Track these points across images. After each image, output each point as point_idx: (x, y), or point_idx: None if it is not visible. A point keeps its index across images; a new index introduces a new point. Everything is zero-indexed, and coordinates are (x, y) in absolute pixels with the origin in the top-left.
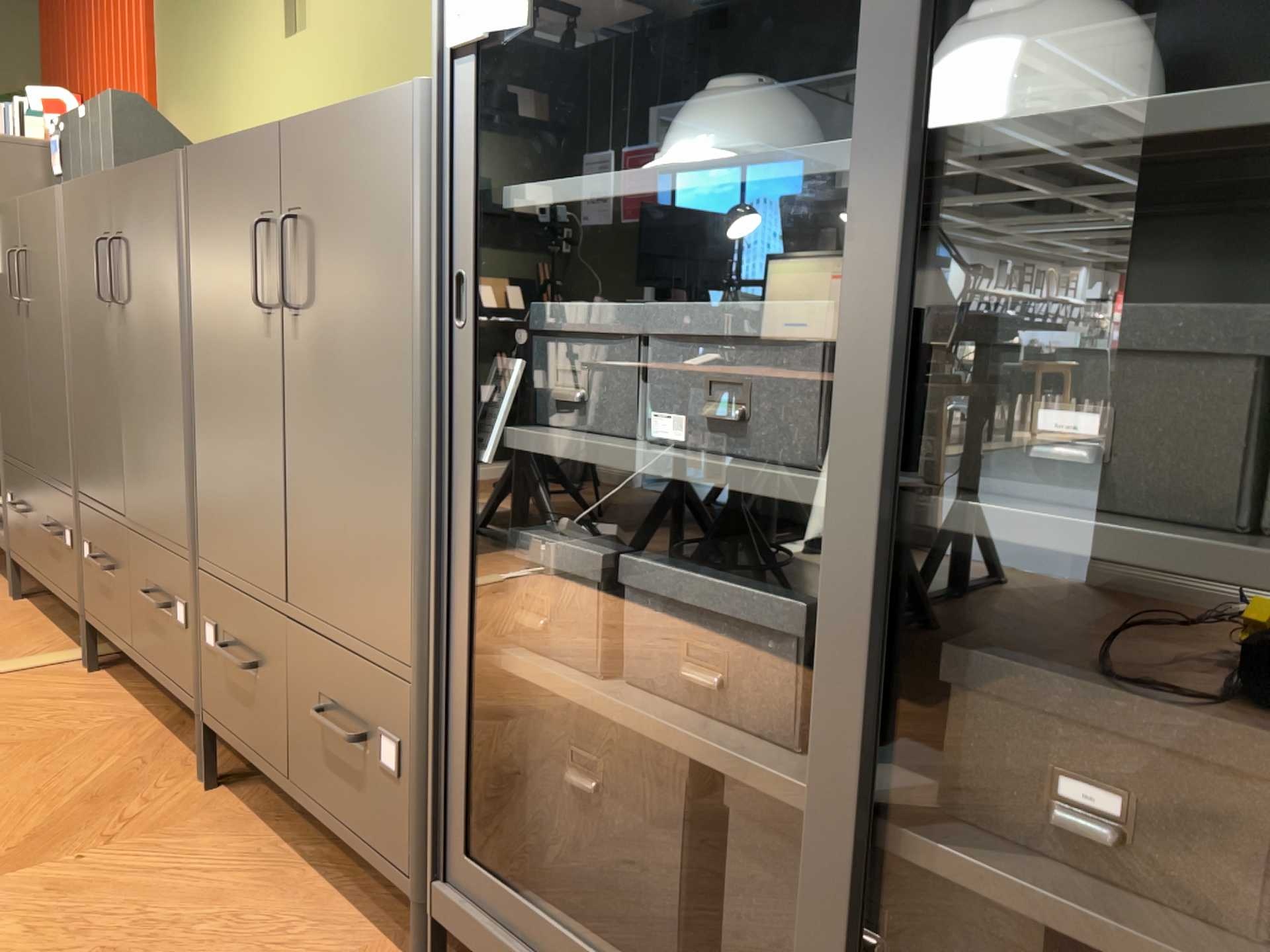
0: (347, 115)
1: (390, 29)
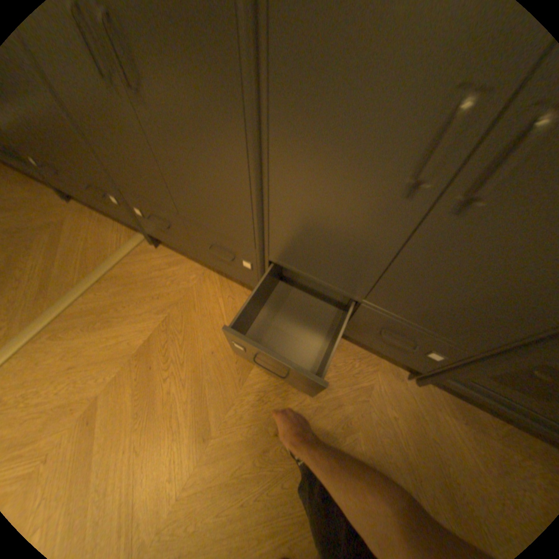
0: None
1: None
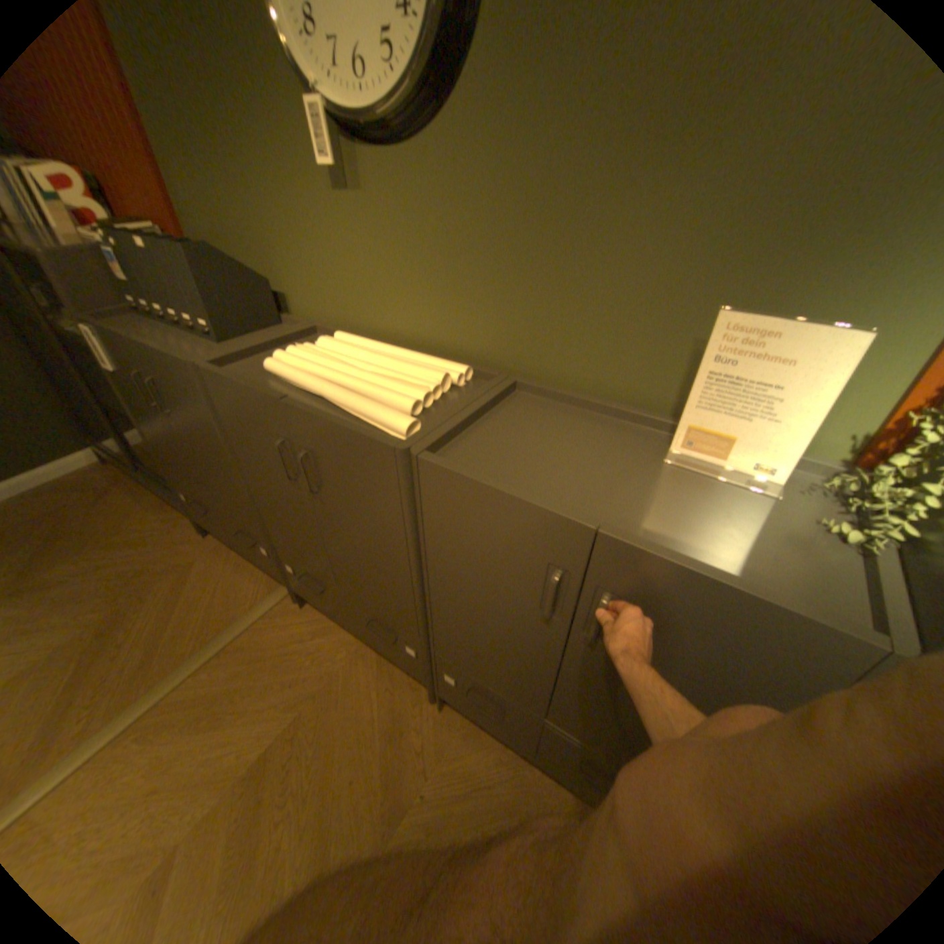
0: (740, 598)
1: (484, 228)
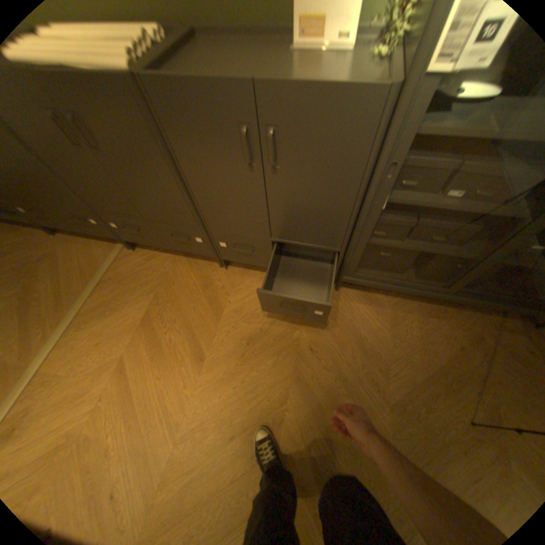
0: (324, 89)
1: None
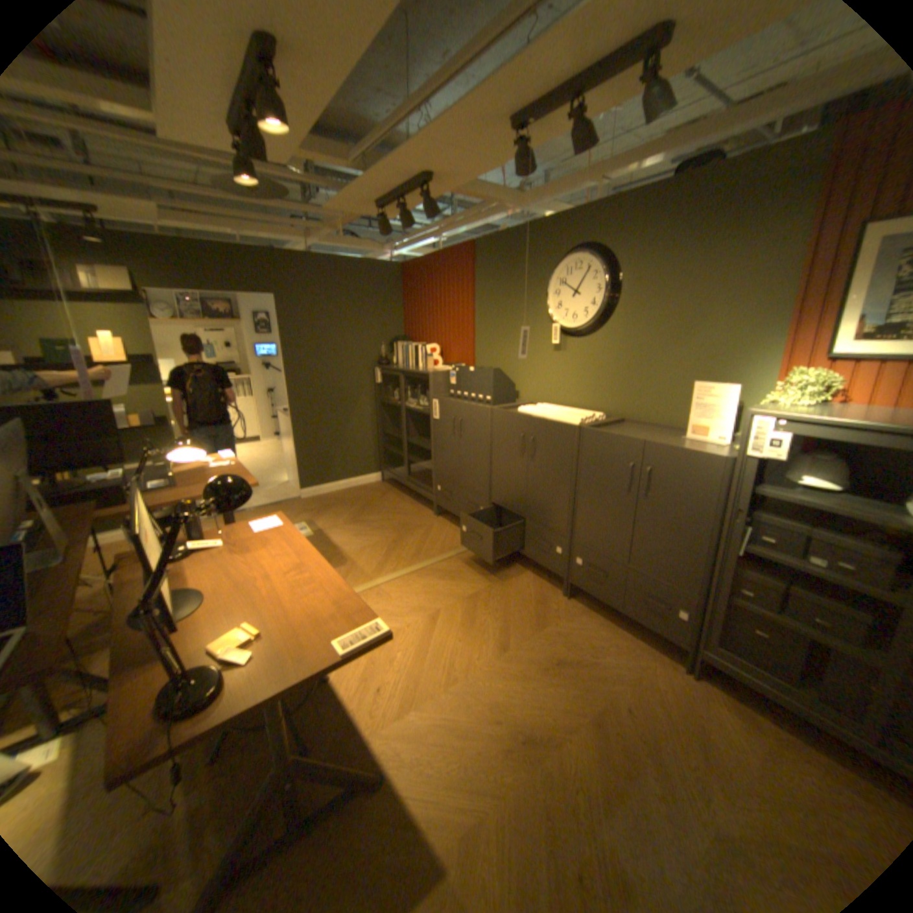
0: (686, 452)
1: (614, 364)
